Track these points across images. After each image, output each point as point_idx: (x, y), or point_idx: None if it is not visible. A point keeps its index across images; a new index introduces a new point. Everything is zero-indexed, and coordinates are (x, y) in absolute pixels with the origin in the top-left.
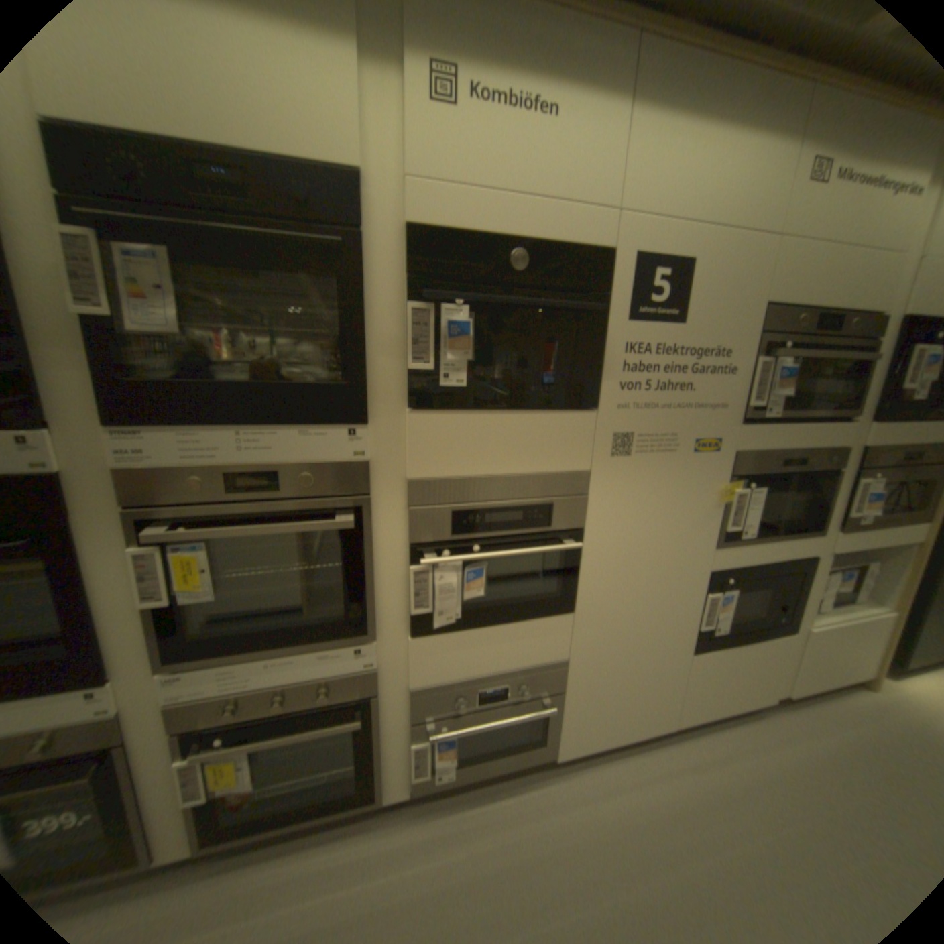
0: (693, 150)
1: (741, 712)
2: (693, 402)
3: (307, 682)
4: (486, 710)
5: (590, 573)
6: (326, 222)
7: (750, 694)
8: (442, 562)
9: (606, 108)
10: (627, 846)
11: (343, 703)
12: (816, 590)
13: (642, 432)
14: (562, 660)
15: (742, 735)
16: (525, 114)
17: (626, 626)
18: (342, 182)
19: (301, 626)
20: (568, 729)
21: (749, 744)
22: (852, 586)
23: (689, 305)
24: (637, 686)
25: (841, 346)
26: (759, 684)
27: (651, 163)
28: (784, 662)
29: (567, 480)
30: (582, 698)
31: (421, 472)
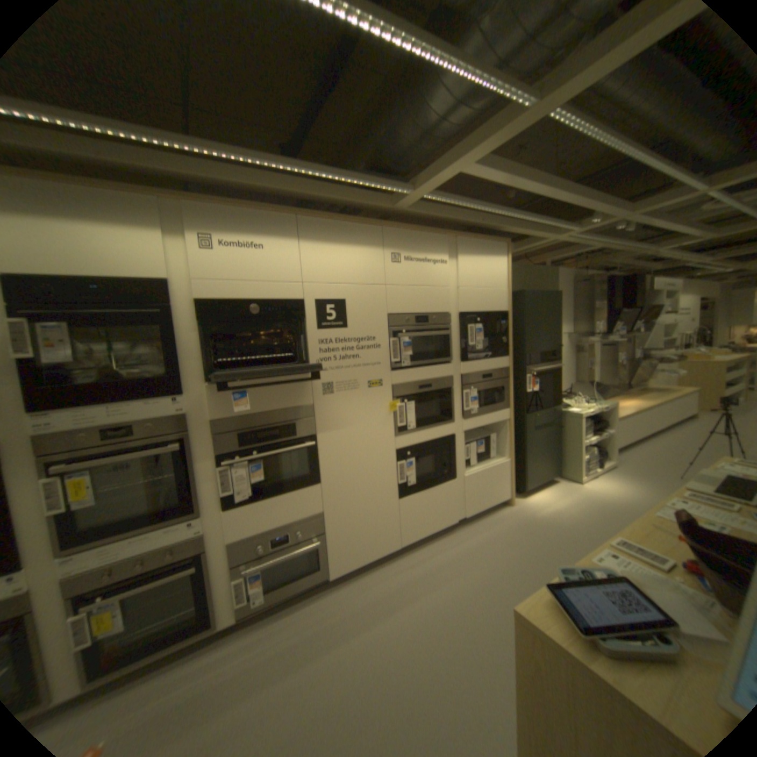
0: (331, 257)
1: (436, 530)
2: (361, 364)
3: (157, 549)
4: (276, 552)
5: (324, 459)
6: (151, 303)
7: (439, 519)
8: (235, 464)
9: (286, 245)
10: (367, 612)
11: (182, 561)
12: (459, 452)
13: (337, 382)
14: (318, 513)
15: (440, 544)
16: (247, 251)
17: (353, 487)
18: (158, 286)
19: (151, 514)
20: (331, 557)
21: (442, 548)
22: (482, 448)
23: (346, 320)
24: (368, 523)
25: (429, 330)
26: (442, 511)
27: (312, 264)
28: (453, 496)
29: (300, 411)
30: (335, 535)
31: (216, 416)
